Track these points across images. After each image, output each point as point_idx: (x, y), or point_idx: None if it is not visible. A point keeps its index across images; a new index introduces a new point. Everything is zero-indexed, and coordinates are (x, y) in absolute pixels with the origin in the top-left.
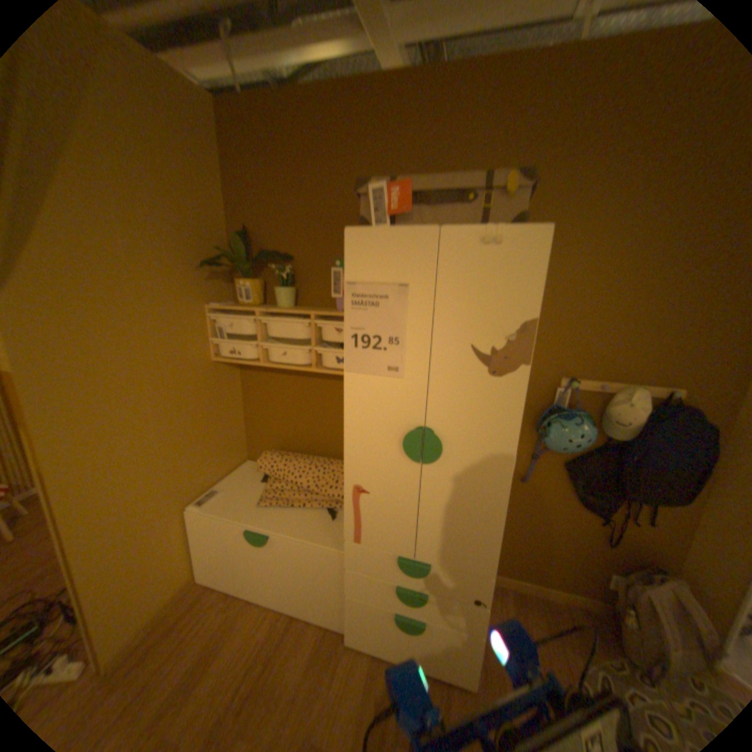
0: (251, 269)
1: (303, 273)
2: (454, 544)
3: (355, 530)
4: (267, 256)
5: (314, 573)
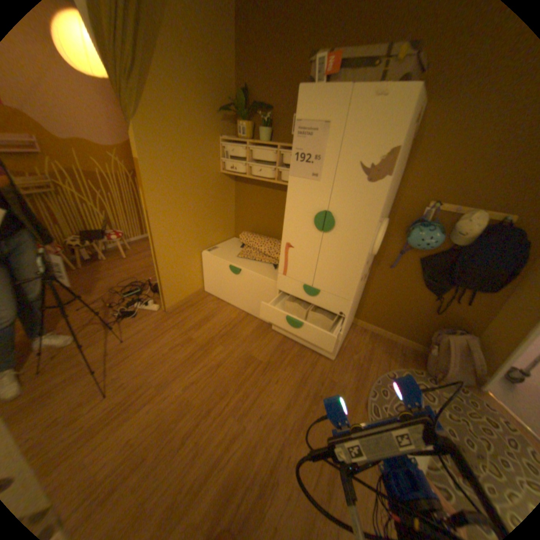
0: (246, 115)
1: (277, 120)
2: (333, 279)
3: (283, 268)
4: (256, 107)
5: (261, 291)
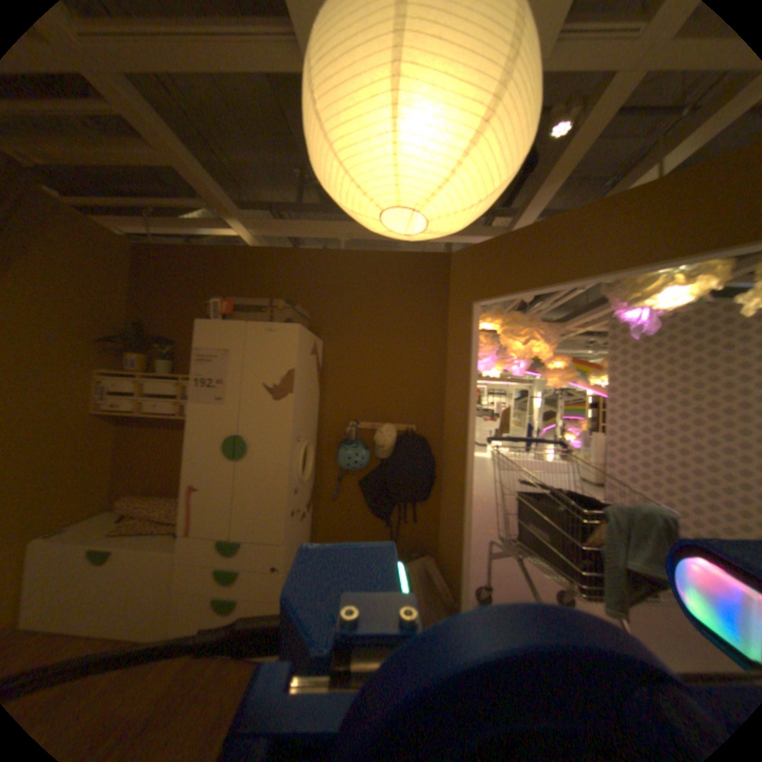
0: (136, 347)
1: (178, 353)
2: (253, 522)
3: (182, 526)
4: (152, 340)
5: (144, 584)
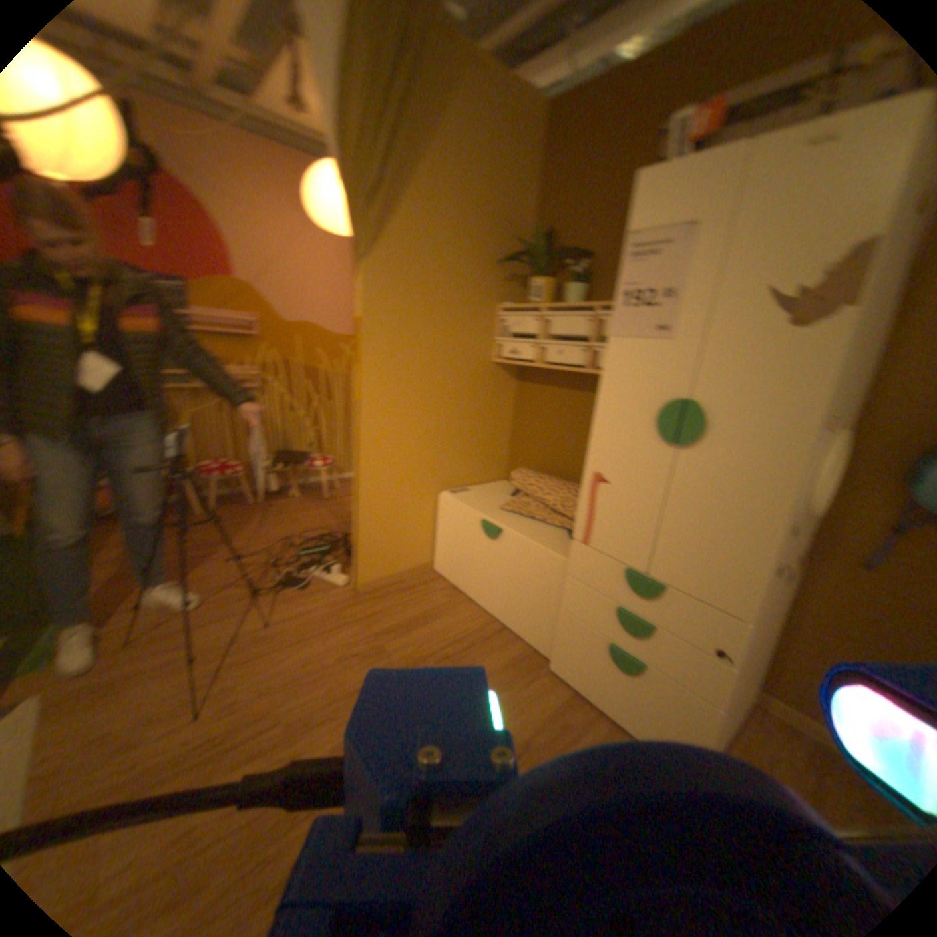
0: (545, 265)
1: (598, 269)
2: (699, 561)
3: (584, 527)
4: (564, 255)
5: (534, 579)
